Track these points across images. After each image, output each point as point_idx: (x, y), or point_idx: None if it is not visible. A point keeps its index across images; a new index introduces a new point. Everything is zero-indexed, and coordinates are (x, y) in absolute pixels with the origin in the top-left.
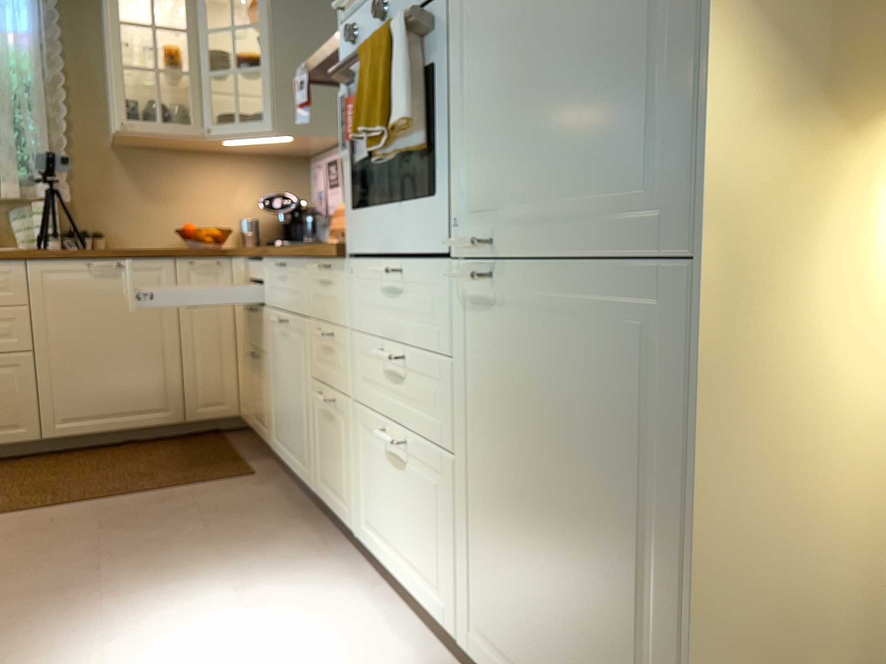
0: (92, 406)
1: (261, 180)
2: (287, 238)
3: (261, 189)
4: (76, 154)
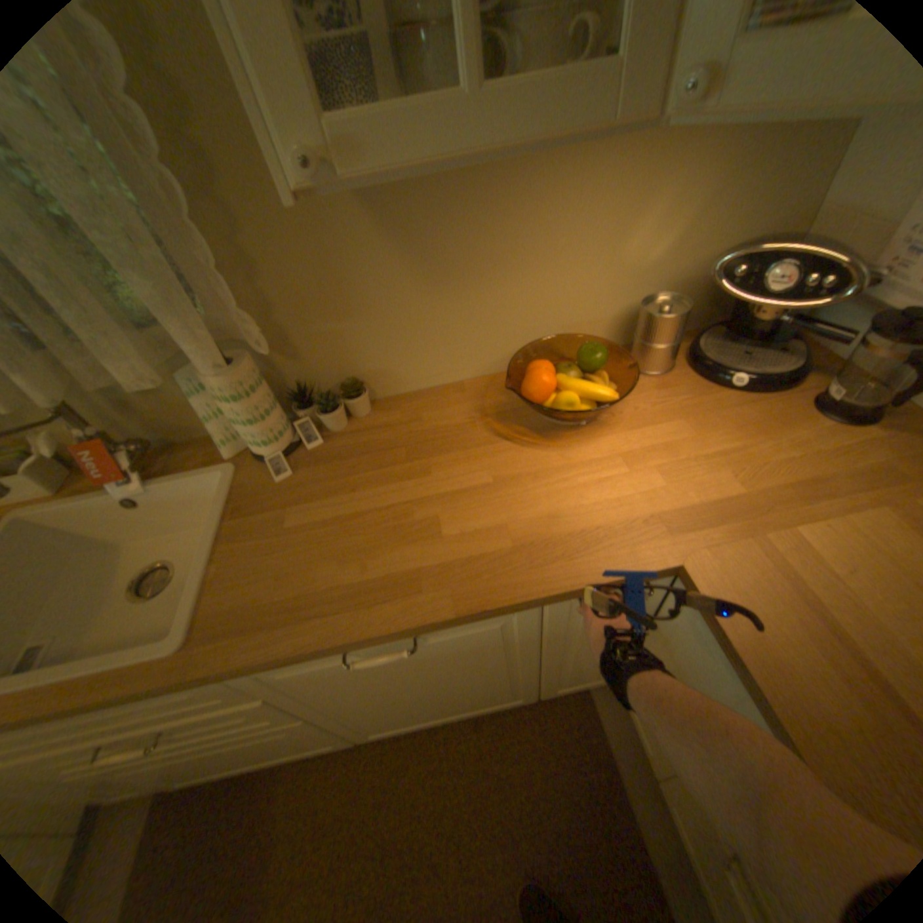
0: (411, 723)
1: (719, 163)
2: (745, 335)
3: (711, 191)
4: (240, 198)
